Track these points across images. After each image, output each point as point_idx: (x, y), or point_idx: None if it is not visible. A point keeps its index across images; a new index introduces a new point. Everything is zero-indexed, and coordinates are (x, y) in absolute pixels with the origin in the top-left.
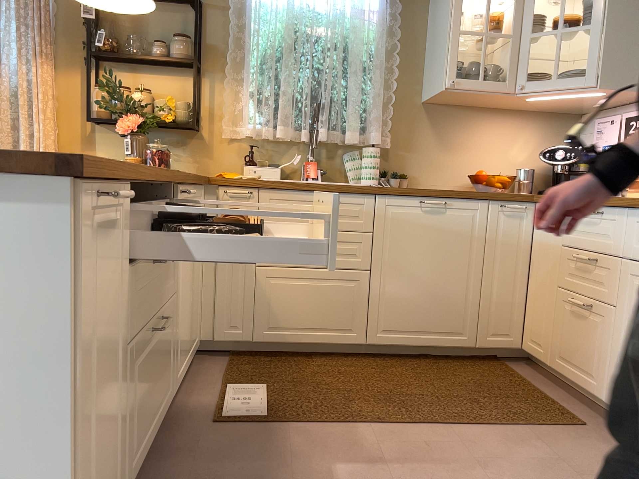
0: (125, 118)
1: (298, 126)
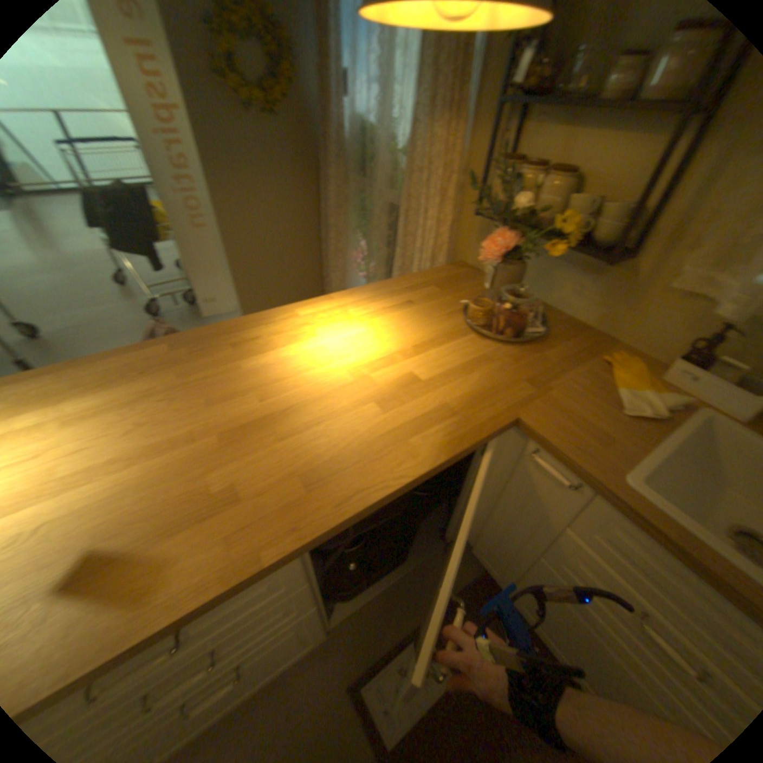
0: (499, 230)
1: None
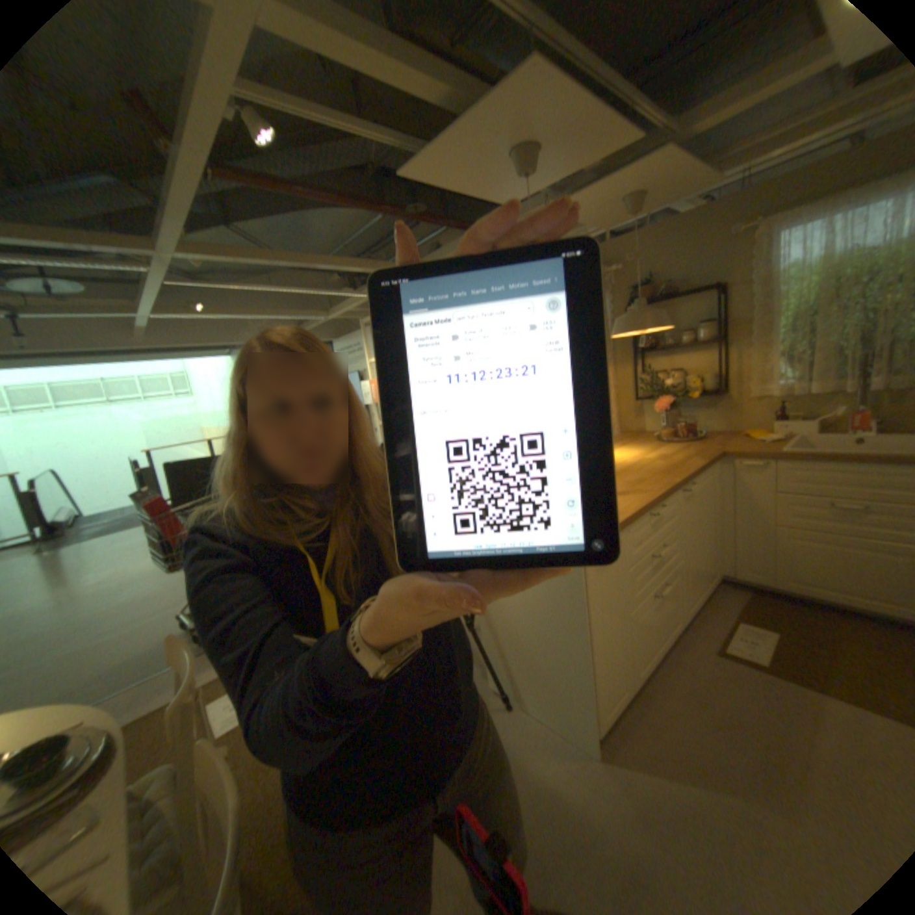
0: (659, 398)
1: (843, 375)
